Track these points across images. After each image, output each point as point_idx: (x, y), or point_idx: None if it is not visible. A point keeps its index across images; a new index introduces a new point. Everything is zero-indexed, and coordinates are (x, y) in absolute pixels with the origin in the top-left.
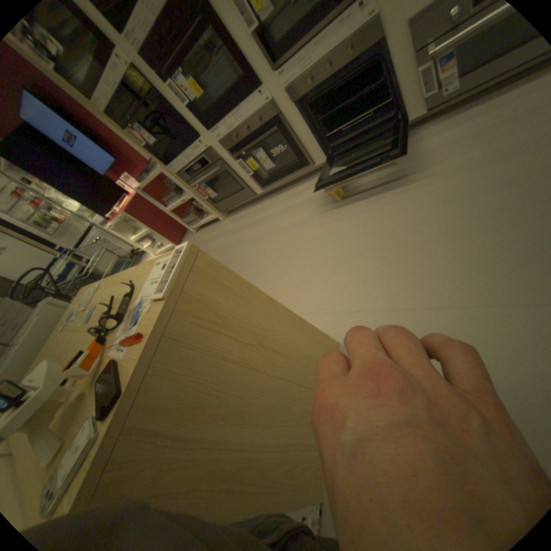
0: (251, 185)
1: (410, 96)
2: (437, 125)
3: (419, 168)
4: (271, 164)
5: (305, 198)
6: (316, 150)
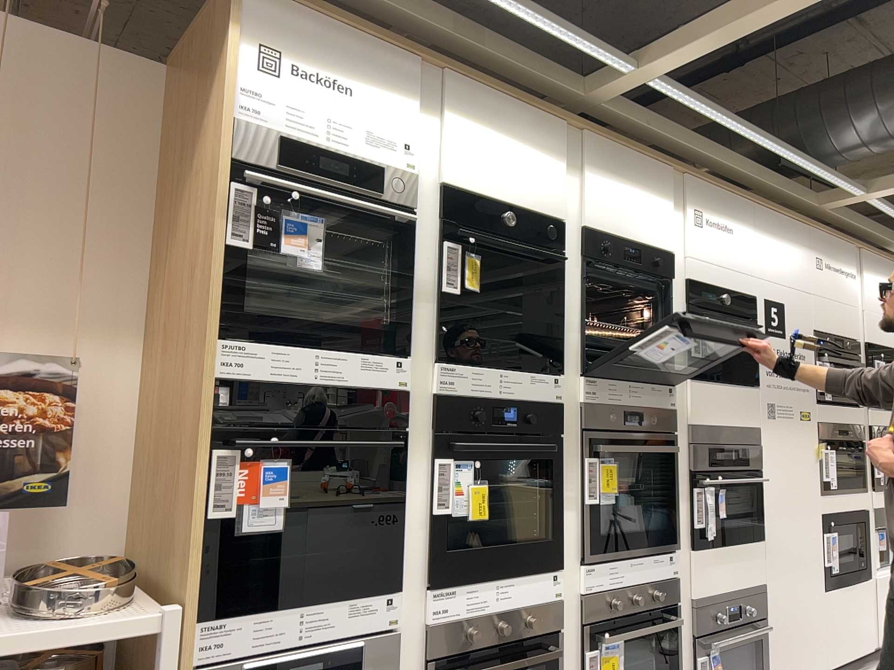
0: None
1: None
2: None
3: None
4: None
5: None
6: None
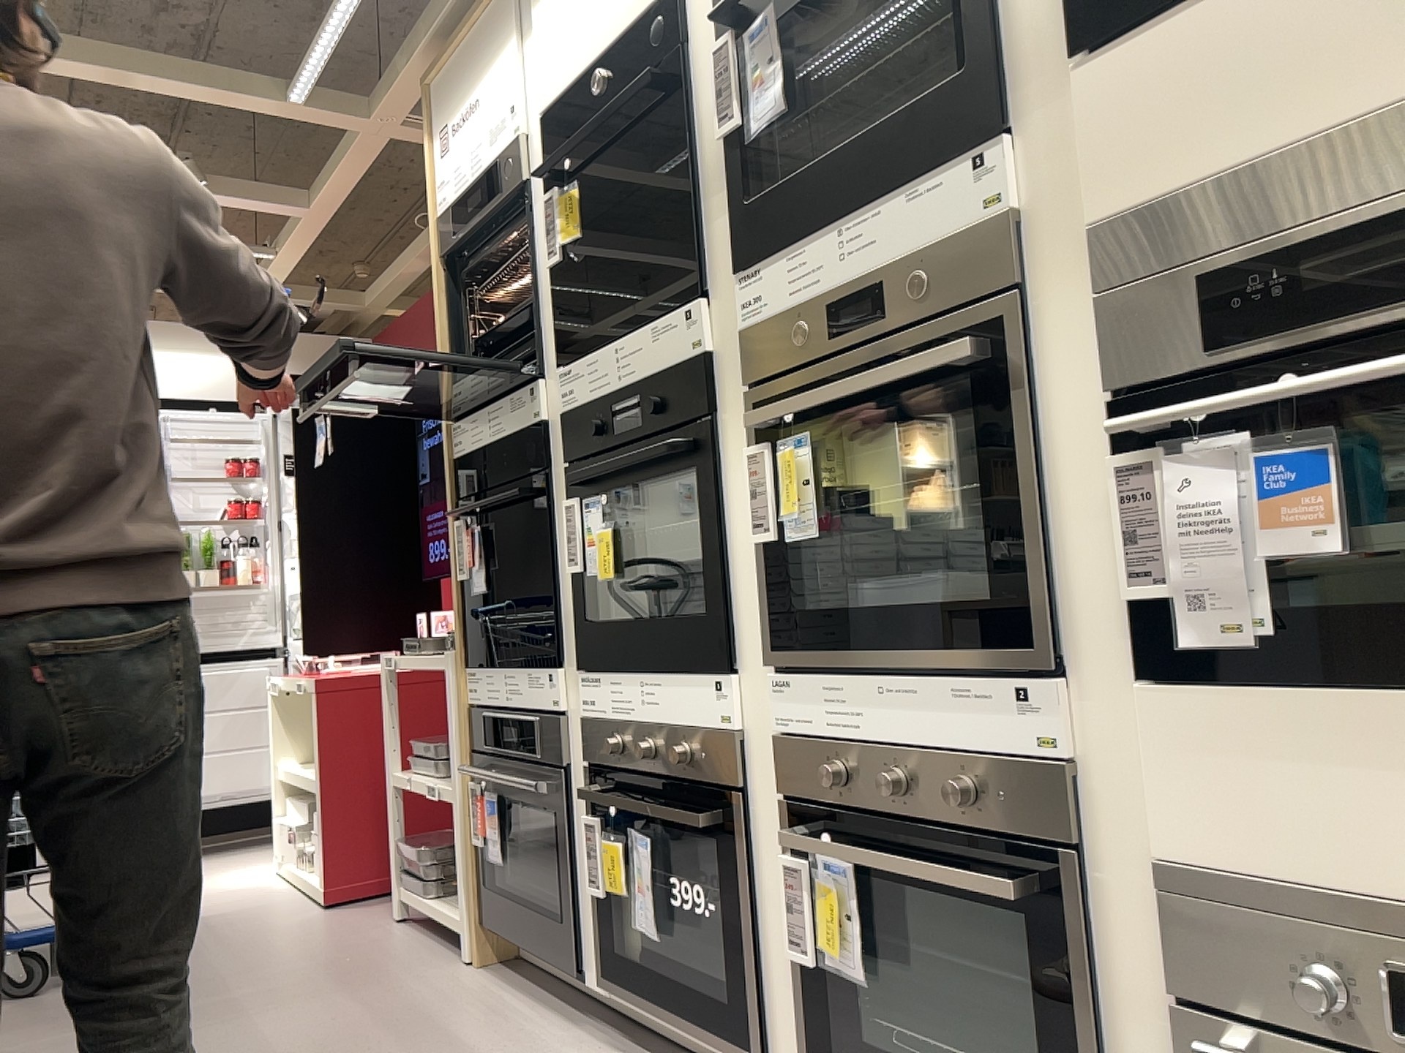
0: (584, 934)
1: None
2: None
3: None
4: (650, 924)
5: None
6: (790, 1026)
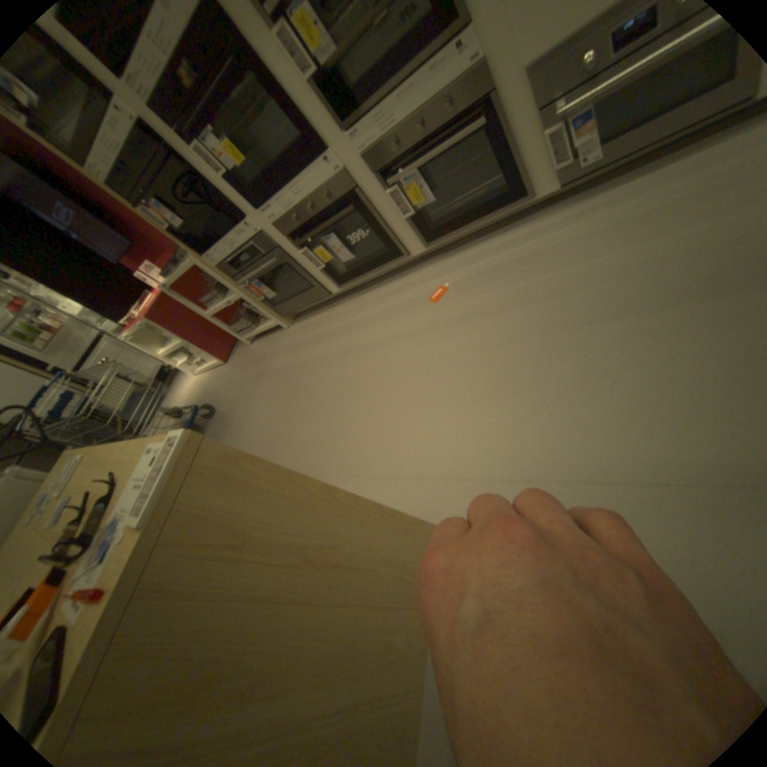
0: (323, 283)
1: (536, 167)
2: (575, 207)
3: (551, 268)
4: (349, 255)
5: (398, 303)
6: (411, 237)
